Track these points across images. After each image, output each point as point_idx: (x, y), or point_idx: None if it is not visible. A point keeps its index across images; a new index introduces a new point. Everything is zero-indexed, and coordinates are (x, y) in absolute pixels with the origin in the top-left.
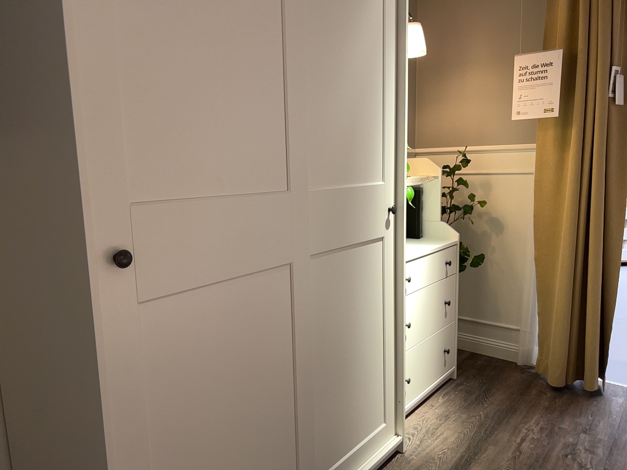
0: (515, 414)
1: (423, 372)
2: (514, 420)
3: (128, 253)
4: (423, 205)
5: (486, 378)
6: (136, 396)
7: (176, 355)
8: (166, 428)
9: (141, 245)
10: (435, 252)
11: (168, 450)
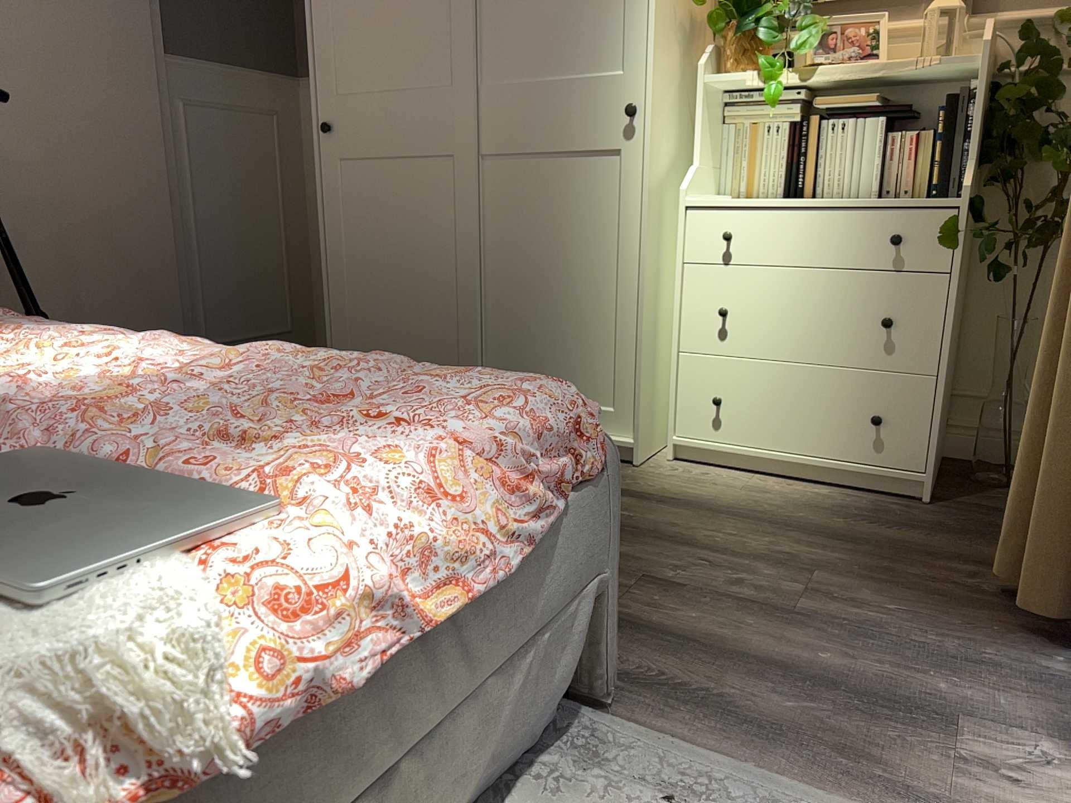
0: (827, 542)
1: (781, 417)
2: (804, 540)
3: (326, 127)
4: (970, 125)
5: (980, 532)
6: (338, 219)
7: (361, 204)
8: (355, 250)
9: (340, 124)
10: (842, 209)
11: (356, 265)
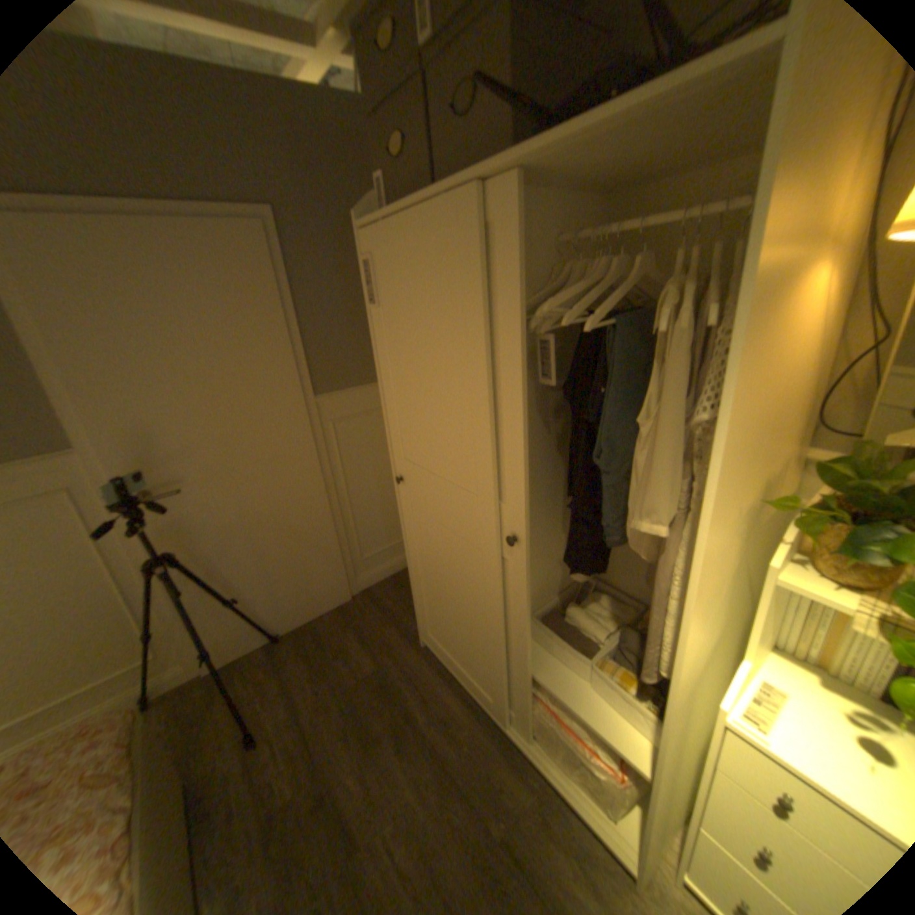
0: None
1: None
2: None
3: (397, 480)
4: None
5: None
6: (412, 540)
7: (424, 539)
8: (424, 565)
9: (407, 480)
10: None
11: (425, 575)
